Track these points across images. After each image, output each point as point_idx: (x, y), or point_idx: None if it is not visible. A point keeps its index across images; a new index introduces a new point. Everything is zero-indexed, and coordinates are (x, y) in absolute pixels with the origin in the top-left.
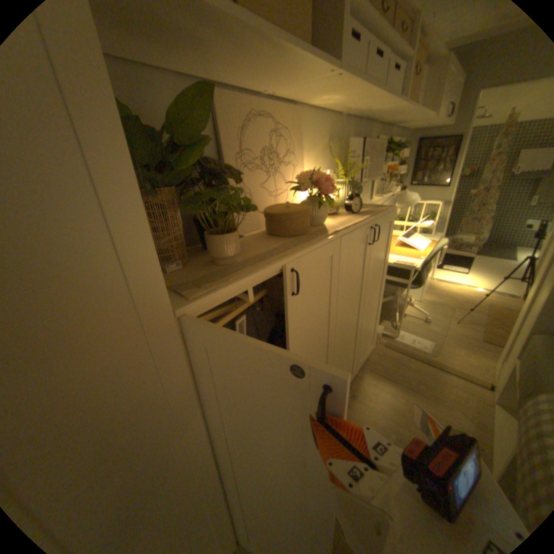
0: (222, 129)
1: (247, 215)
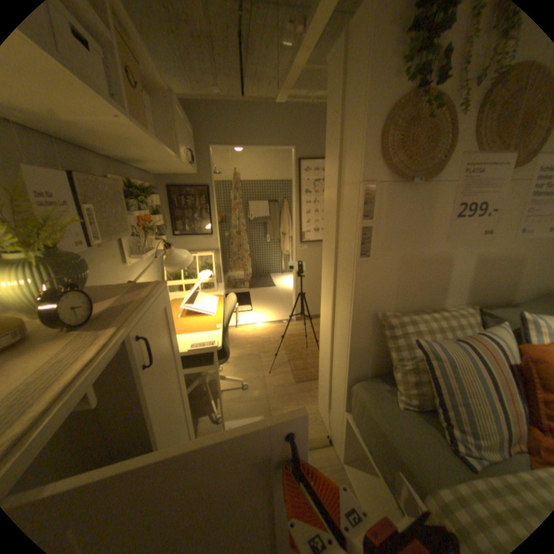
0: None
1: None
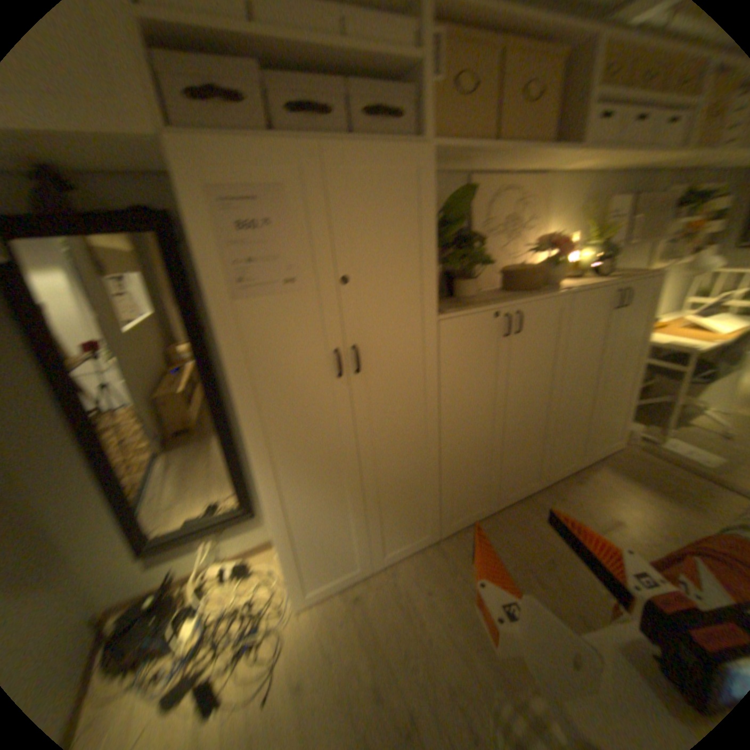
0: (475, 206)
1: (485, 274)
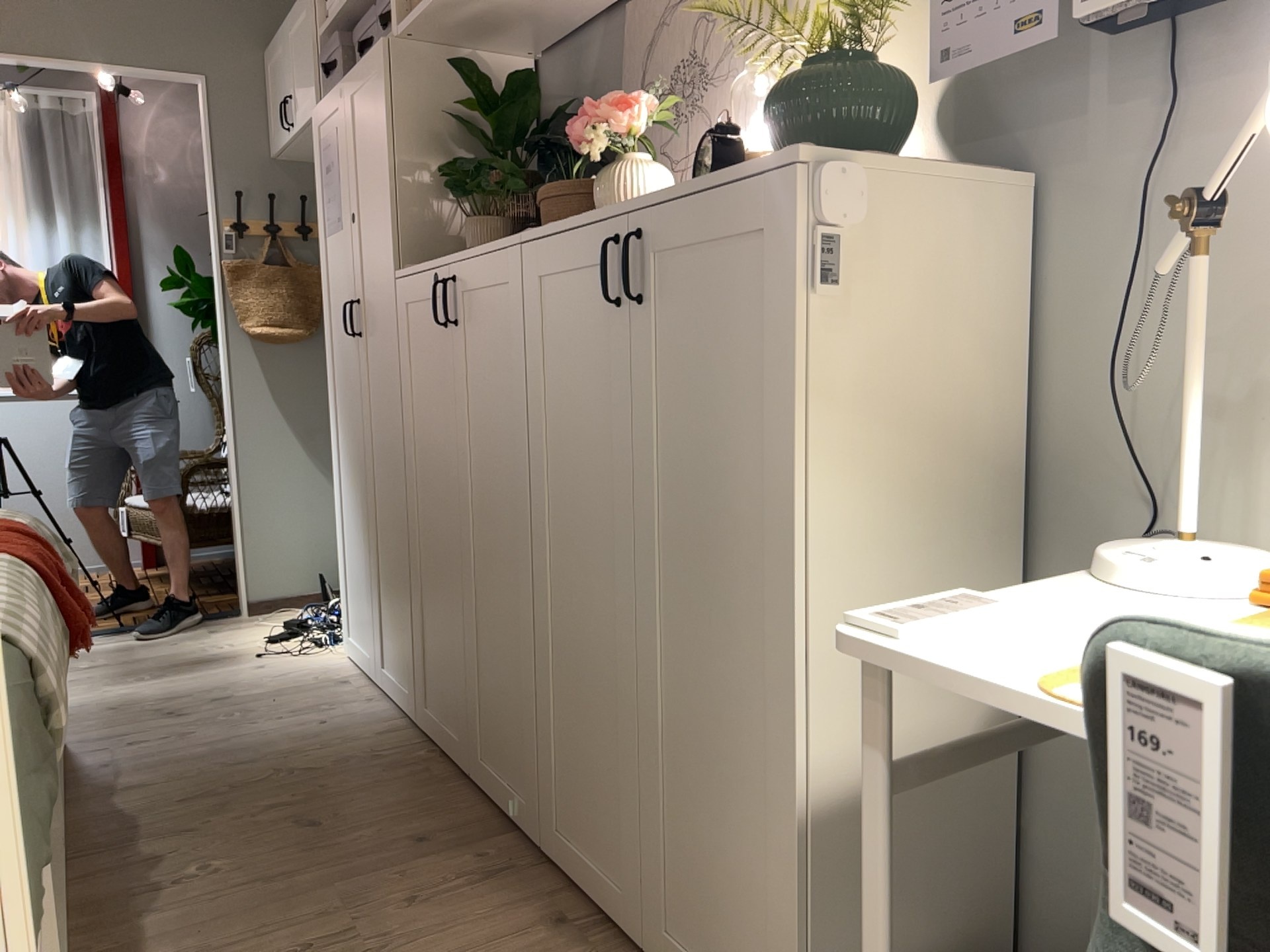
0: (628, 65)
1: None
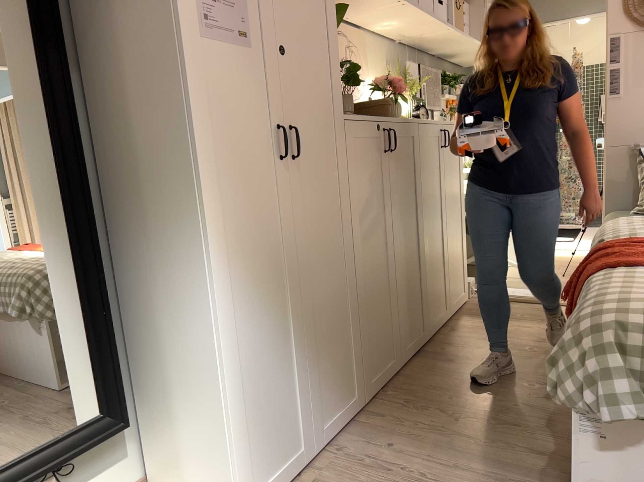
0: None
1: None
